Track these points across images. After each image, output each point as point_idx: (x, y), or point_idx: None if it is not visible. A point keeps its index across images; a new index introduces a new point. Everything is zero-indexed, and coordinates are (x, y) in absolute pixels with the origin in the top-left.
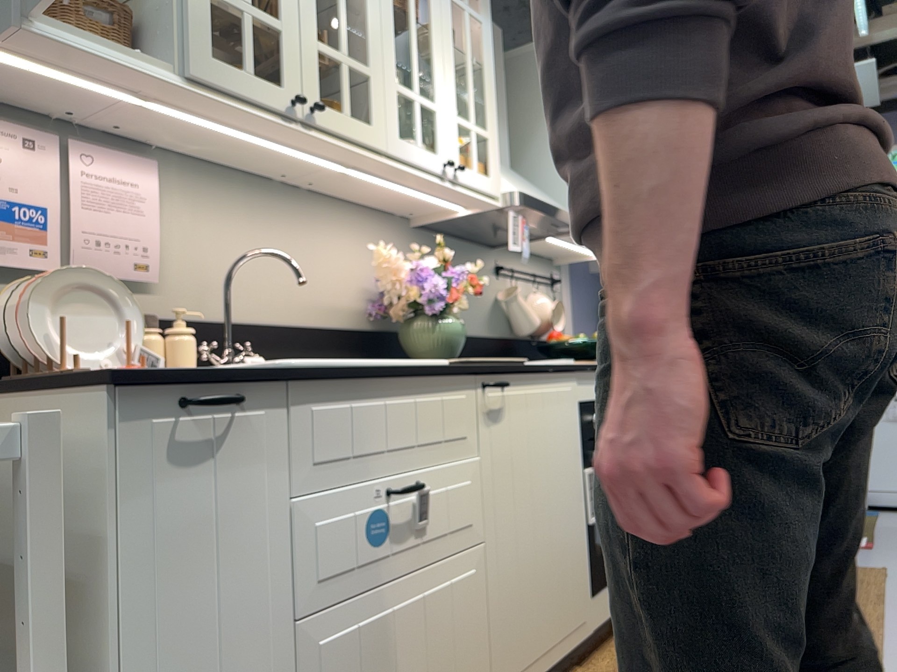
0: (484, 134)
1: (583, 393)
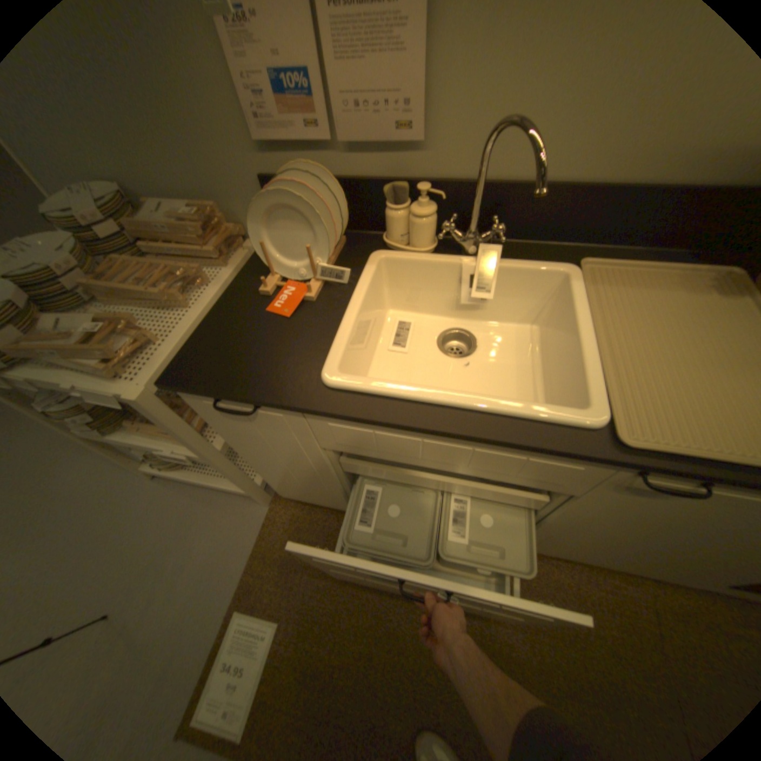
0: None
1: None
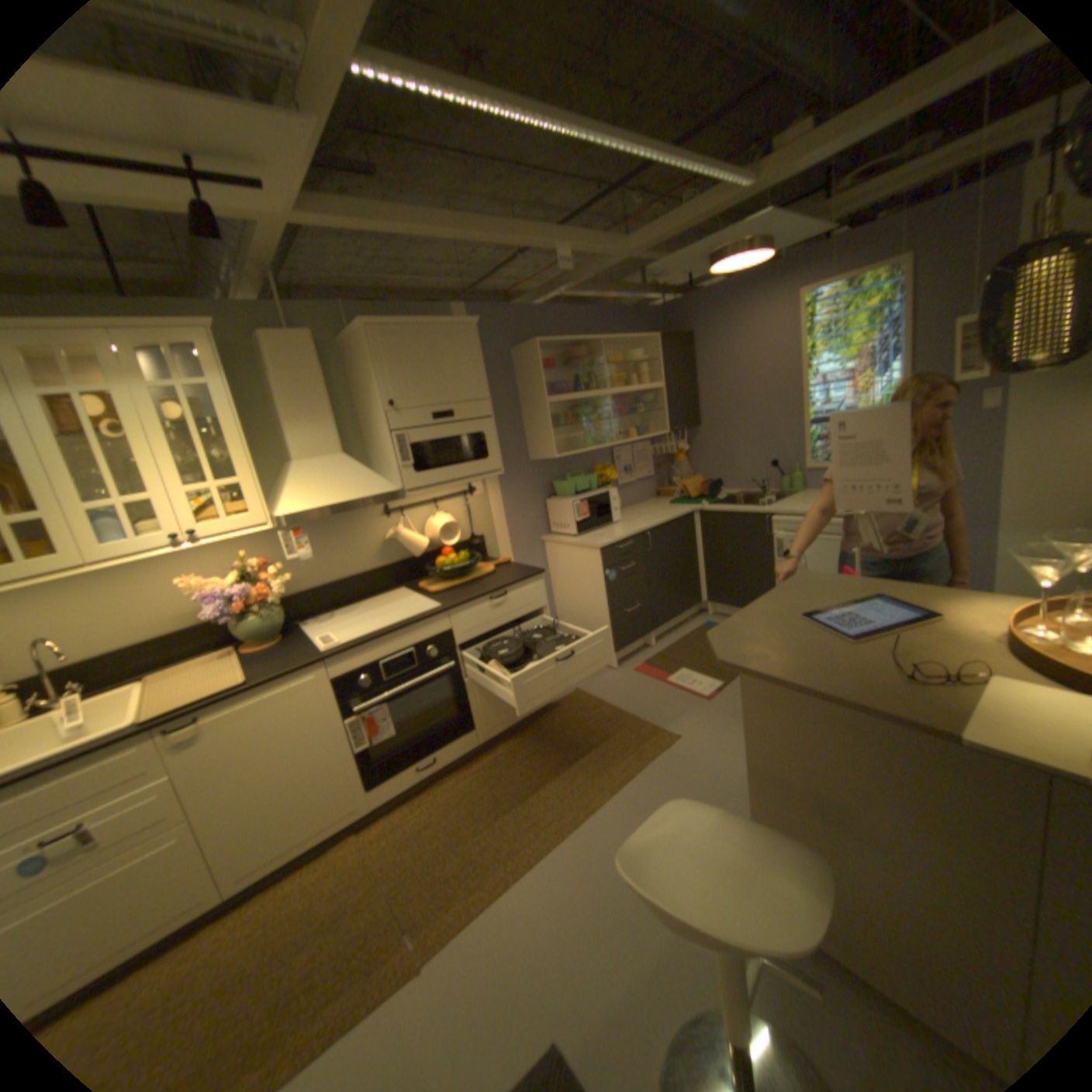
0: (232, 482)
1: (338, 670)
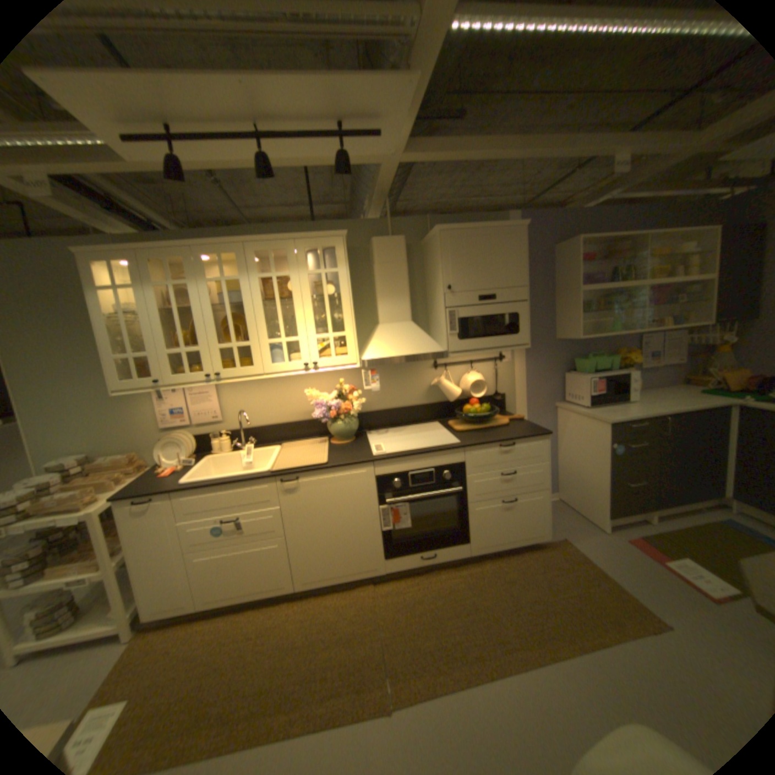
0: (340, 336)
1: (380, 471)
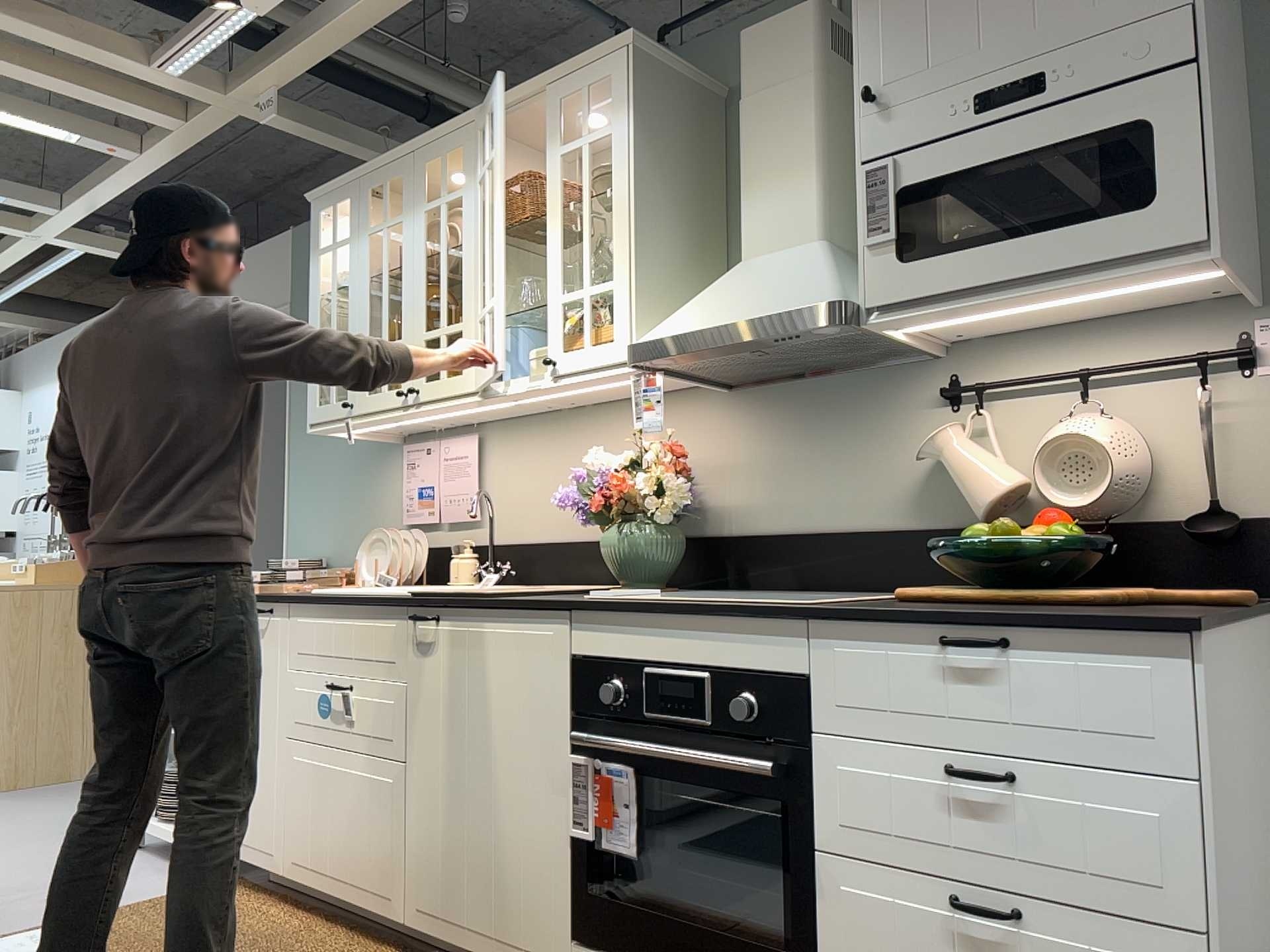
0: (602, 288)
1: (581, 644)
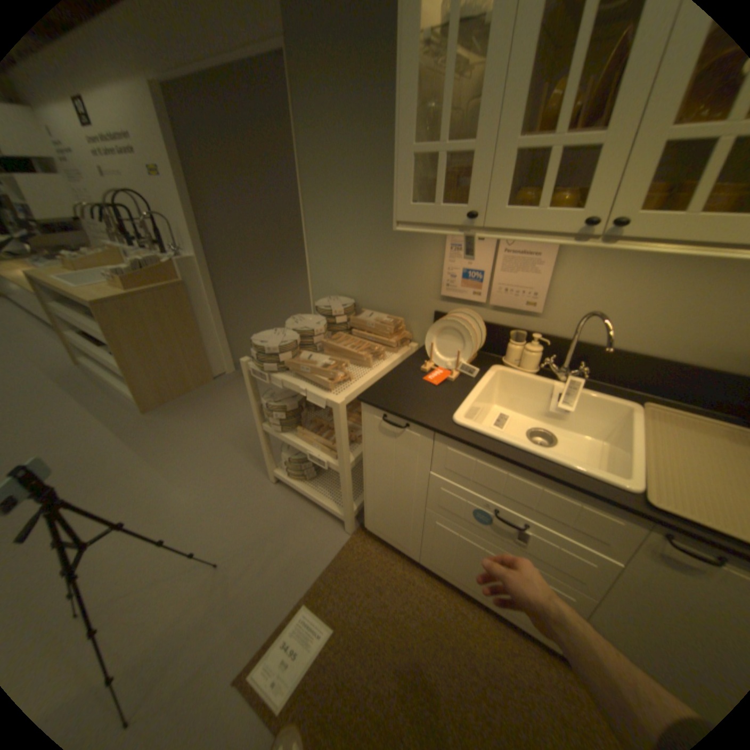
0: None
1: None
